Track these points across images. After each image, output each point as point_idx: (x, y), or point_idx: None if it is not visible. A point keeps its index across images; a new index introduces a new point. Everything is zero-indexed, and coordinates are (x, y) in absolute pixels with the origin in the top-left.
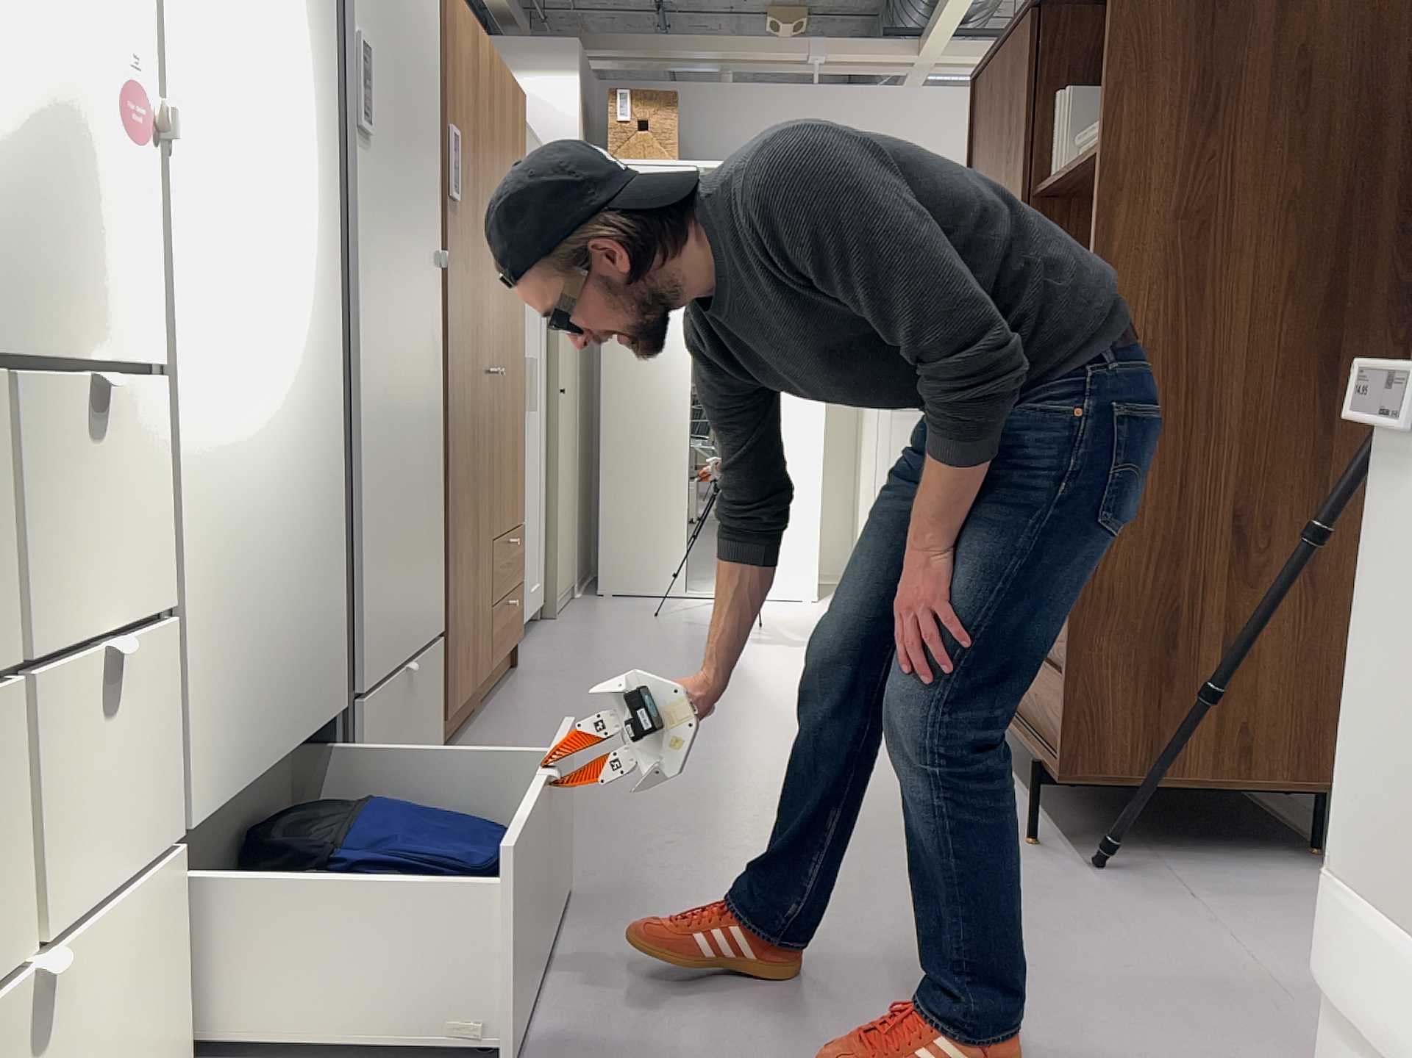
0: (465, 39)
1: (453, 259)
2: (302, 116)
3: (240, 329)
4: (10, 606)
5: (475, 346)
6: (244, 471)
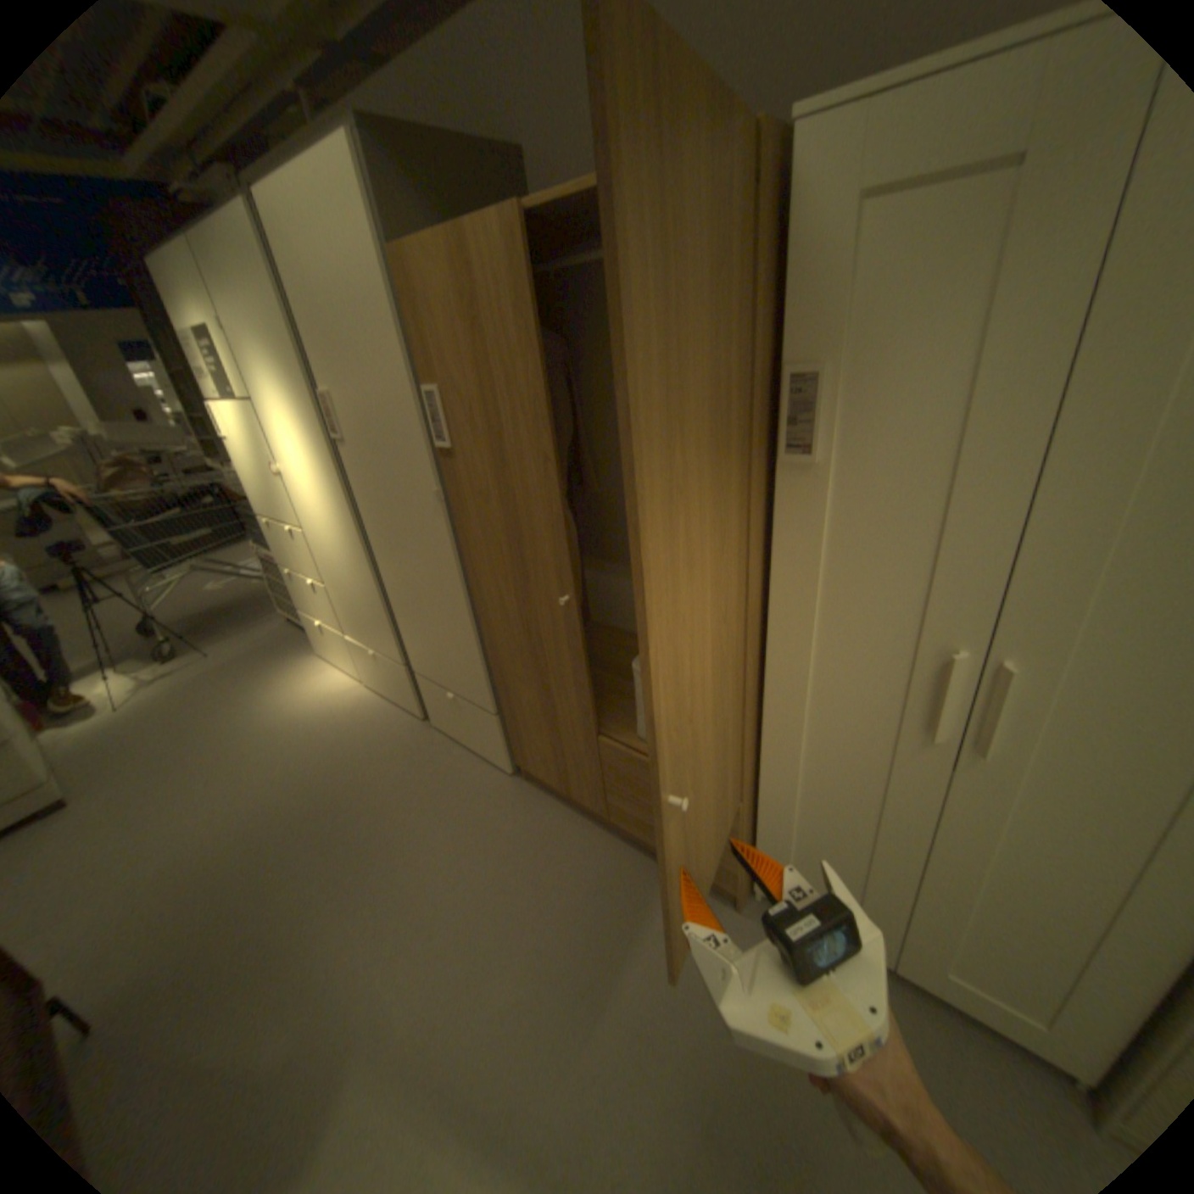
0: (432, 276)
1: (459, 494)
2: (313, 448)
3: (318, 524)
4: (296, 565)
5: (522, 568)
6: (333, 564)
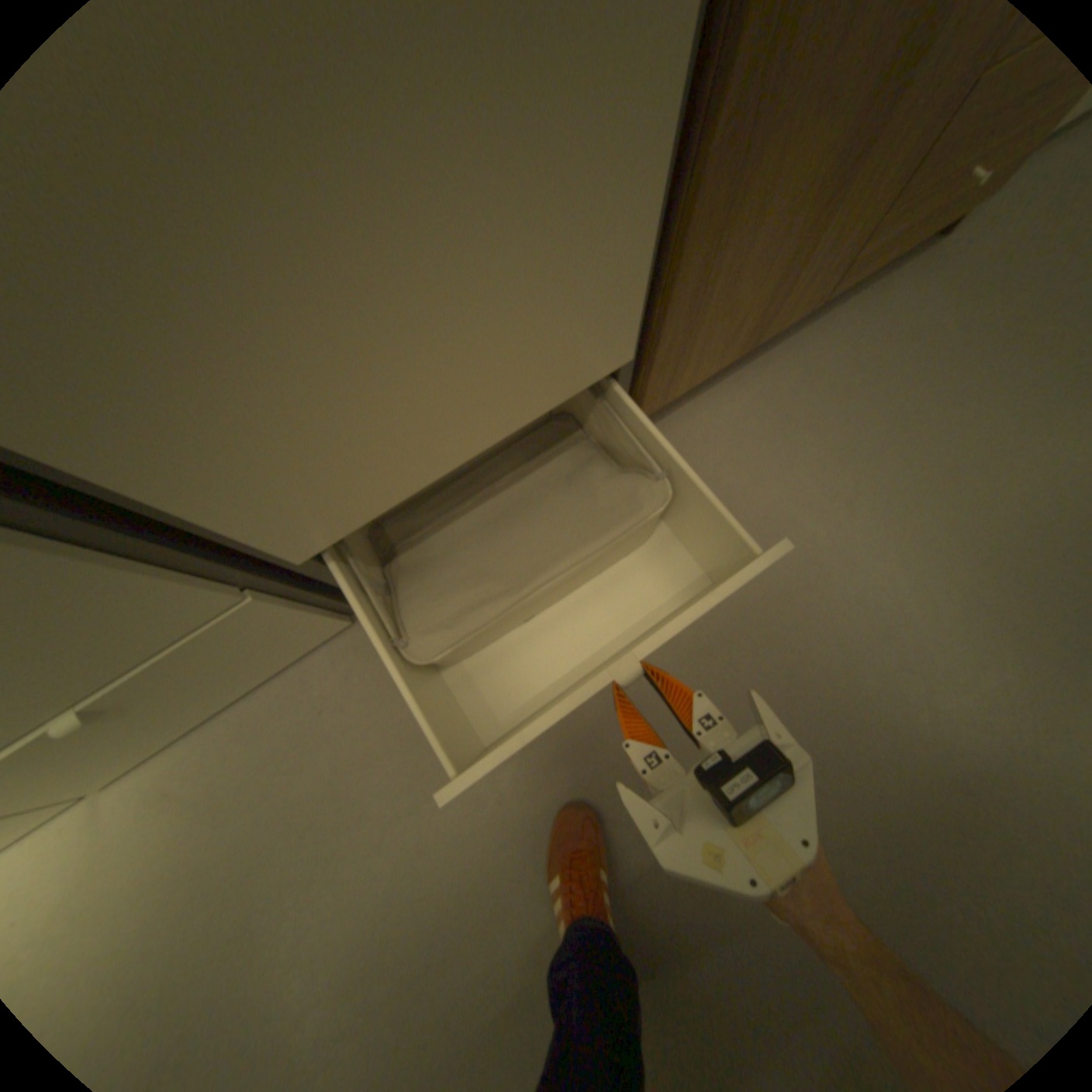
0: None
1: None
2: None
3: None
4: None
5: None
6: None
